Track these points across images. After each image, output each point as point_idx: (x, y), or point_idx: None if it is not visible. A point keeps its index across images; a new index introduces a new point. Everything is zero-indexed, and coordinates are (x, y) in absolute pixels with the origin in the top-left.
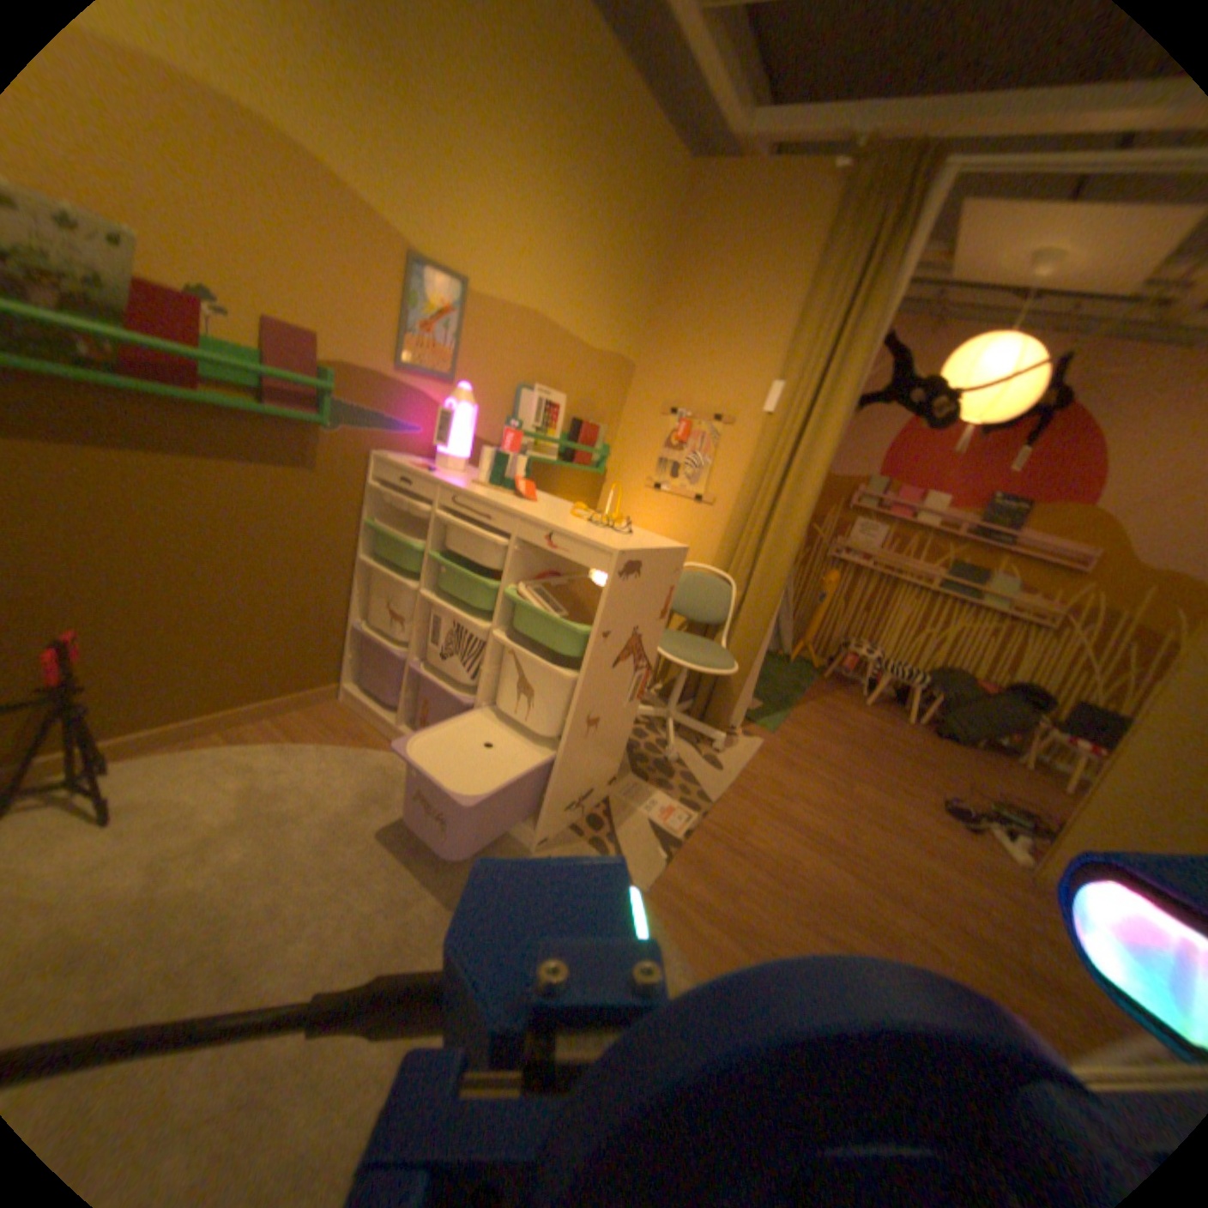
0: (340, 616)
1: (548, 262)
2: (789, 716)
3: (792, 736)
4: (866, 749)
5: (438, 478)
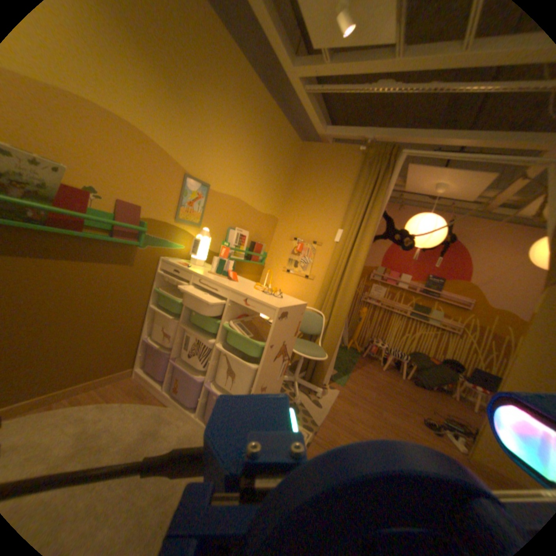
0: (137, 334)
1: (244, 178)
2: (349, 378)
3: (352, 388)
4: (385, 393)
5: (192, 270)
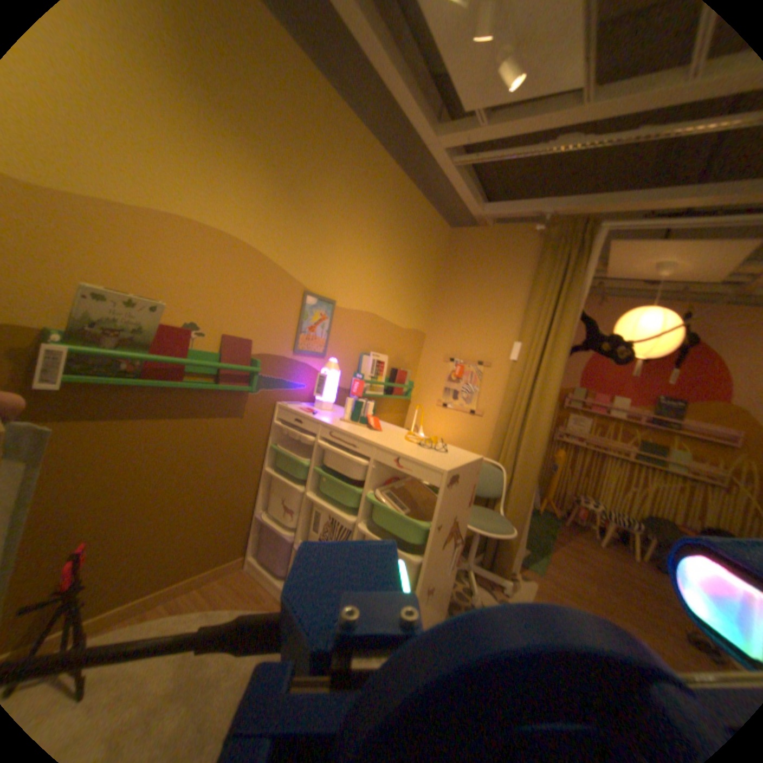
0: (249, 508)
1: (378, 286)
2: (551, 561)
3: (557, 578)
4: (612, 587)
5: (319, 418)
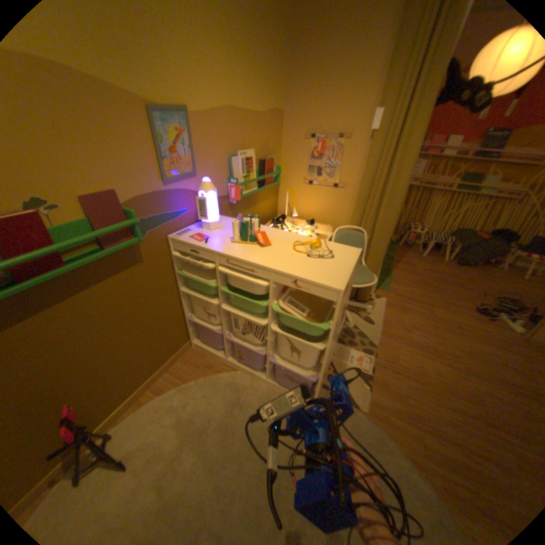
0: (179, 314)
1: (227, 65)
2: (392, 277)
3: (397, 289)
4: (431, 285)
5: (212, 246)
